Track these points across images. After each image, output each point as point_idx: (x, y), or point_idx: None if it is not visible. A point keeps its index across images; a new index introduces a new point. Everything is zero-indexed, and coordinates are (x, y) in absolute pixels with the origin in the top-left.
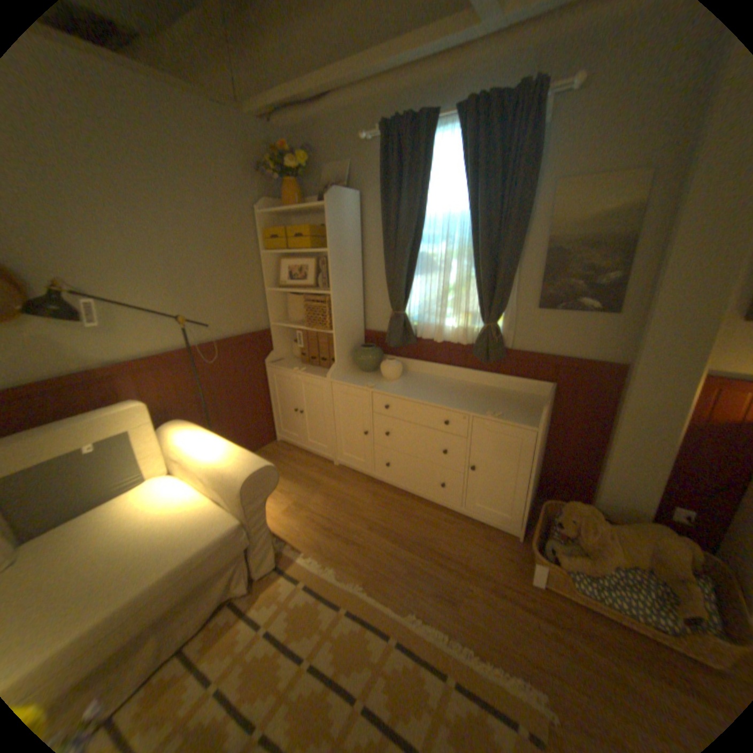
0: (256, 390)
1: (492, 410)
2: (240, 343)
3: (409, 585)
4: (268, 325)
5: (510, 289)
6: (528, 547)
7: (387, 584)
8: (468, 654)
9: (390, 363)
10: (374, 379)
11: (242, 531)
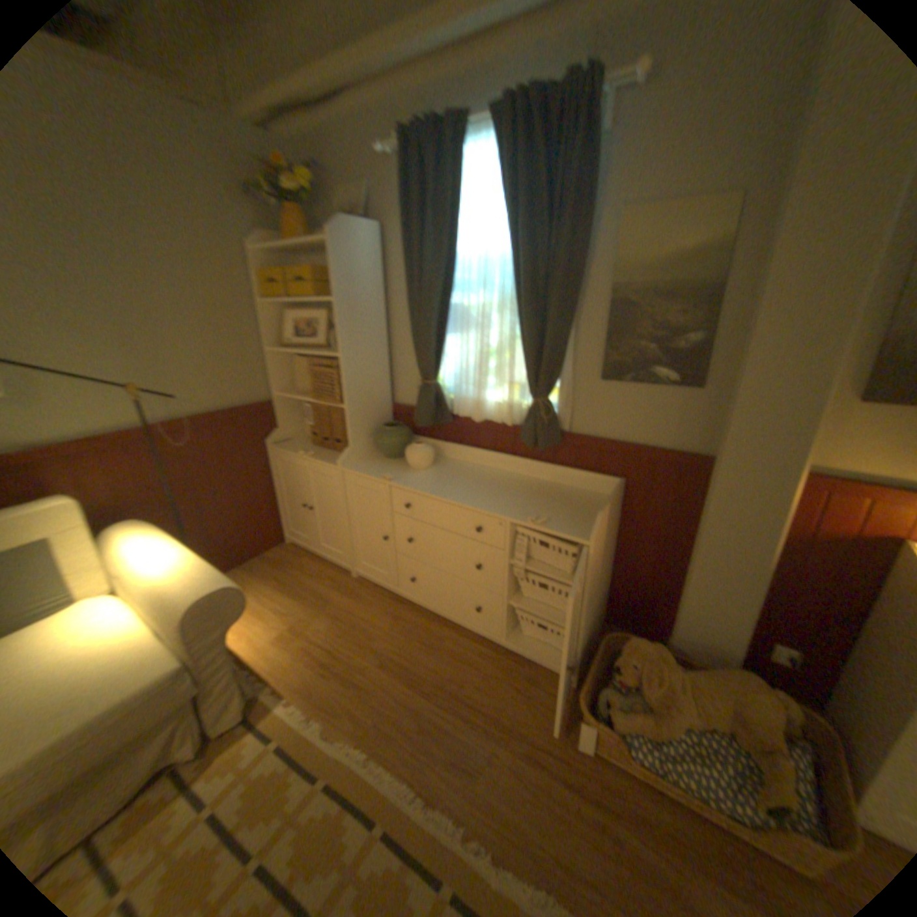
0: (251, 479)
1: (535, 515)
2: (226, 418)
3: (416, 748)
4: (268, 396)
5: (562, 354)
6: (582, 694)
7: (387, 746)
8: (477, 851)
9: (416, 447)
10: (397, 469)
11: (182, 679)
